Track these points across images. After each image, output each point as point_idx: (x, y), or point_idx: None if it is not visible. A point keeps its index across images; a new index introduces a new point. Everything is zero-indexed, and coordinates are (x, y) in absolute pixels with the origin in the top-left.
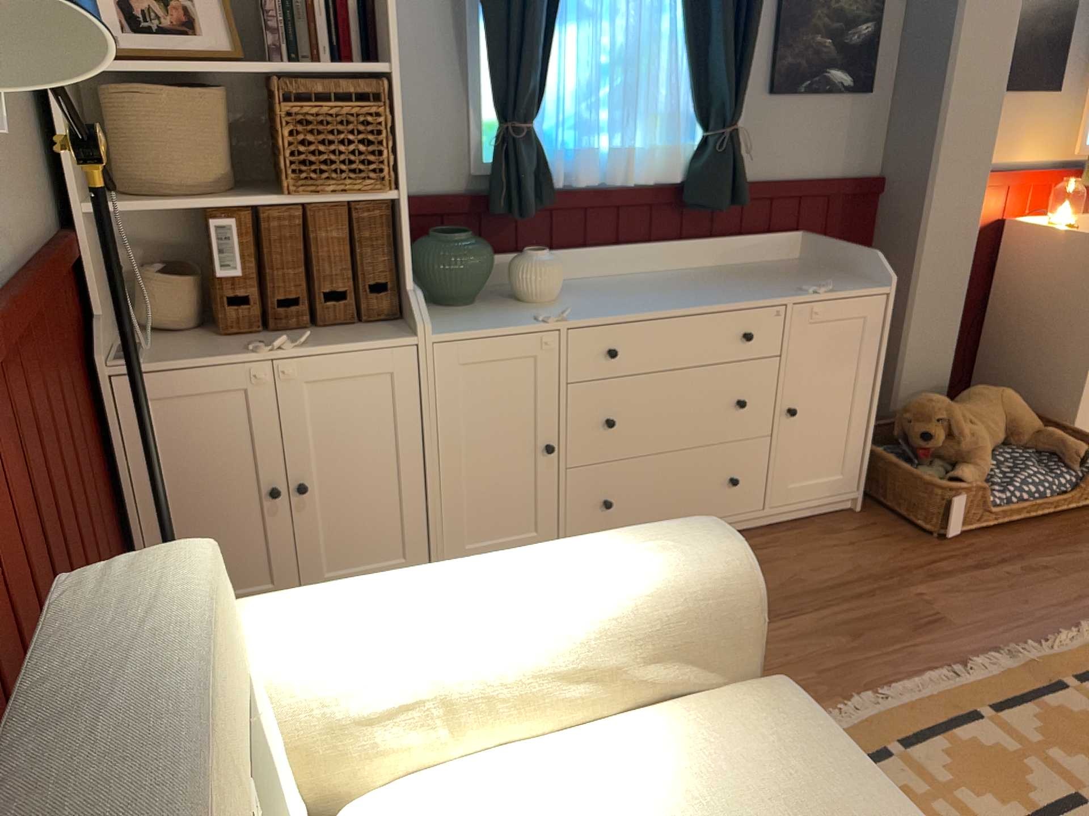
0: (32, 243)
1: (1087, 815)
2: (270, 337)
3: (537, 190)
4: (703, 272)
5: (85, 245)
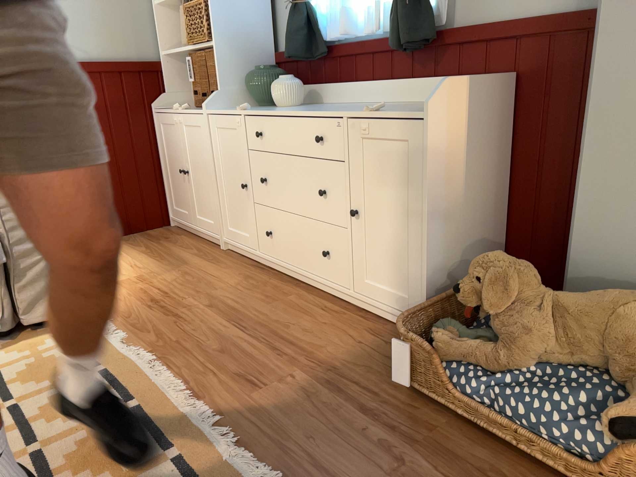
0: (118, 59)
1: (21, 444)
2: (198, 109)
3: (304, 43)
4: (404, 104)
5: (163, 67)
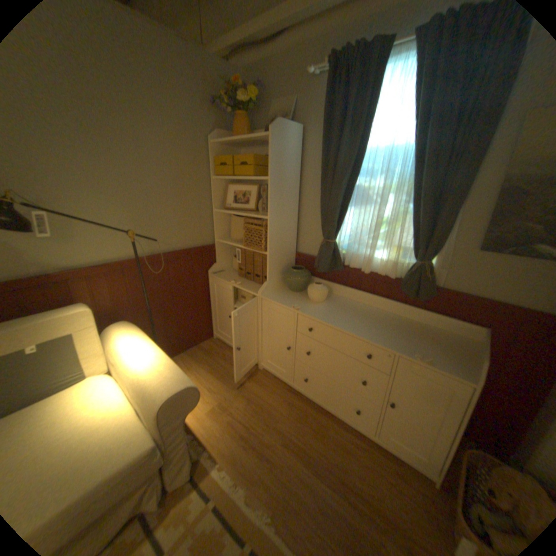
0: (190, 245)
1: None
2: (243, 279)
3: (331, 263)
4: (406, 321)
5: (216, 247)
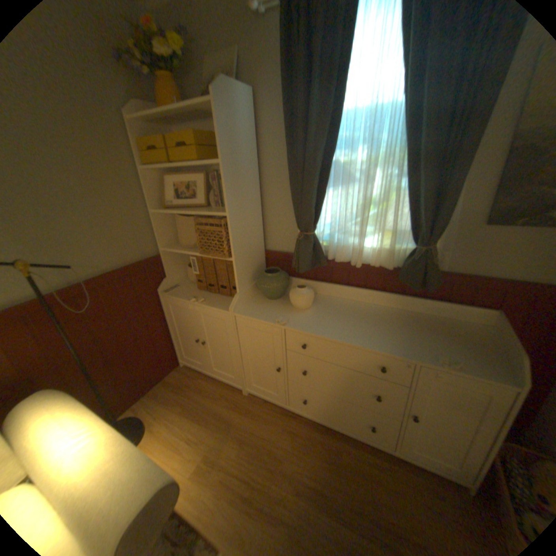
0: (125, 262)
1: None
2: (206, 293)
3: (313, 260)
4: (408, 315)
5: (163, 258)
